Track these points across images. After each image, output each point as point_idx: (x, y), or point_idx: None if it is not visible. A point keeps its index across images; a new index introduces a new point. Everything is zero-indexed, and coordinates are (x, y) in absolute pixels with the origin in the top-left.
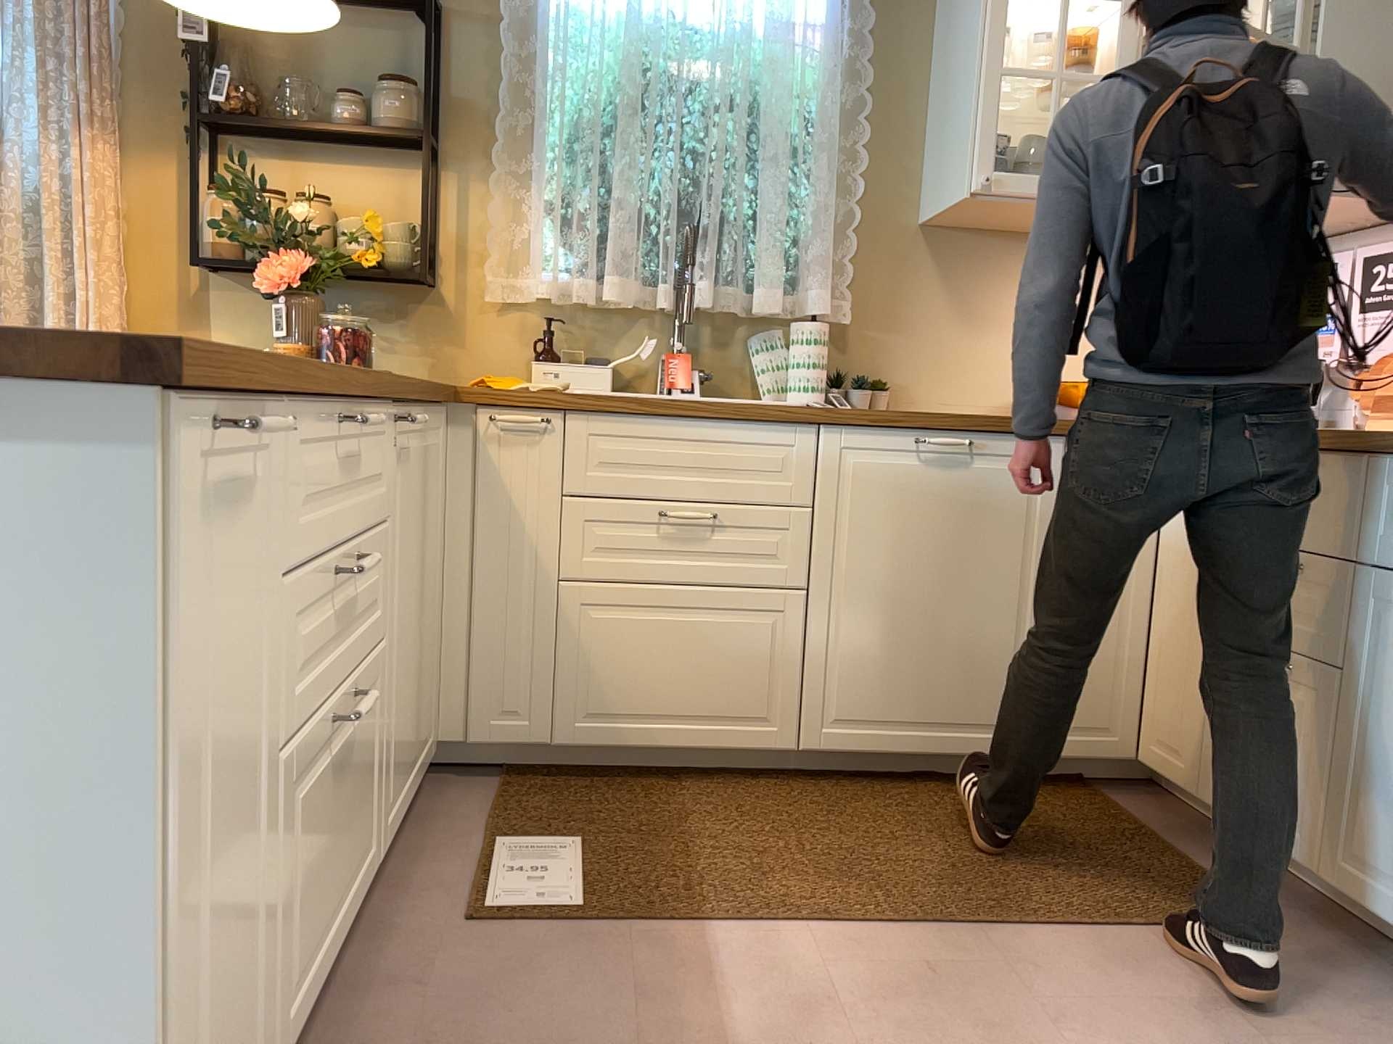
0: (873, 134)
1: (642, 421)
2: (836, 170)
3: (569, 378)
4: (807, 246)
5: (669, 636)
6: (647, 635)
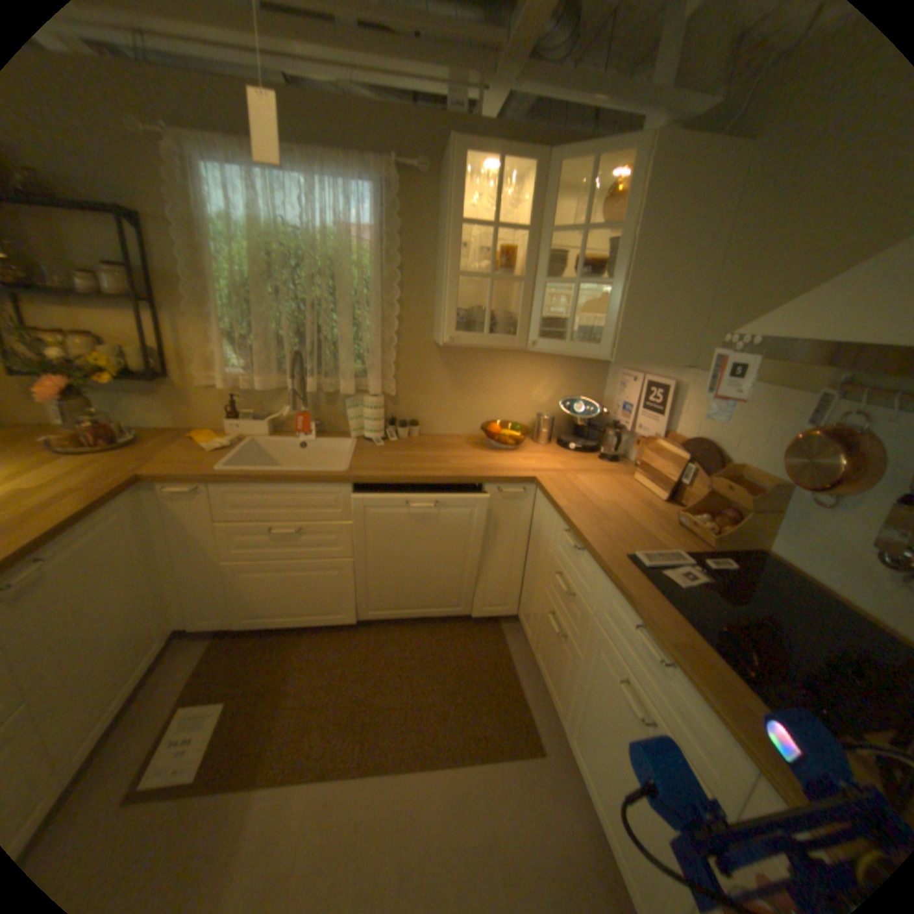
0: (406, 291)
1: (253, 487)
2: (385, 313)
3: (246, 429)
4: (367, 359)
5: (284, 583)
6: (273, 583)
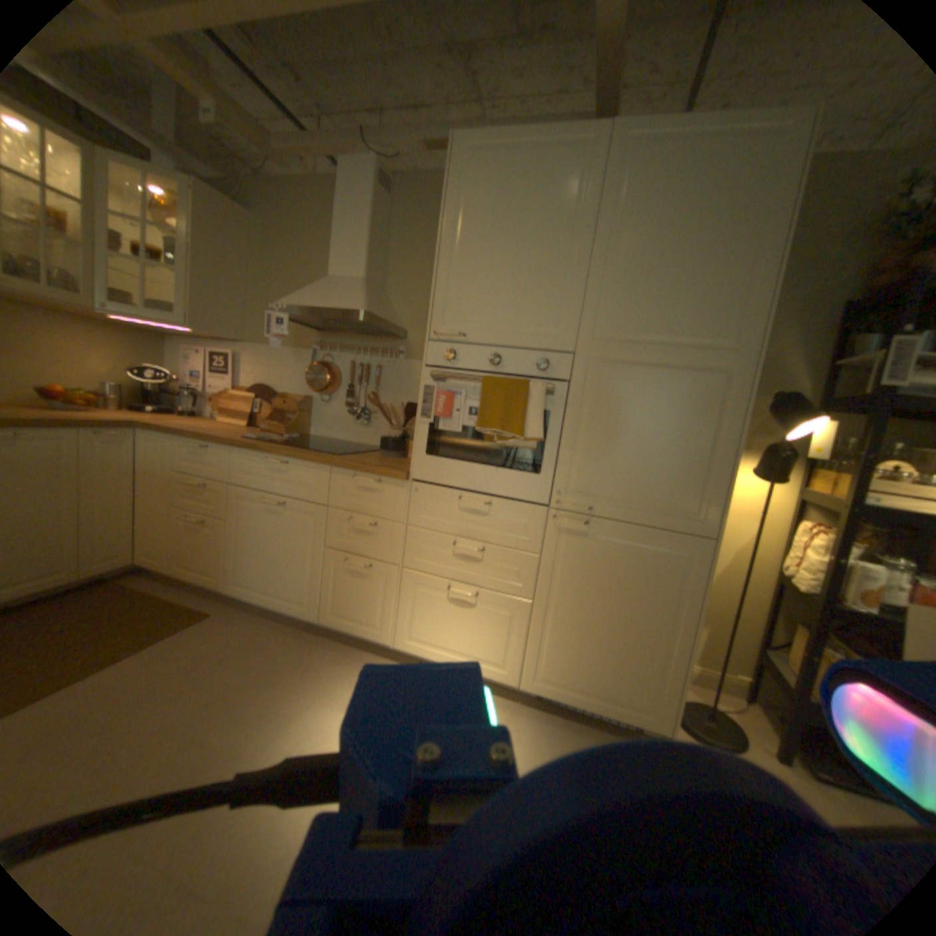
0: None
1: None
2: None
3: None
4: None
5: None
6: None
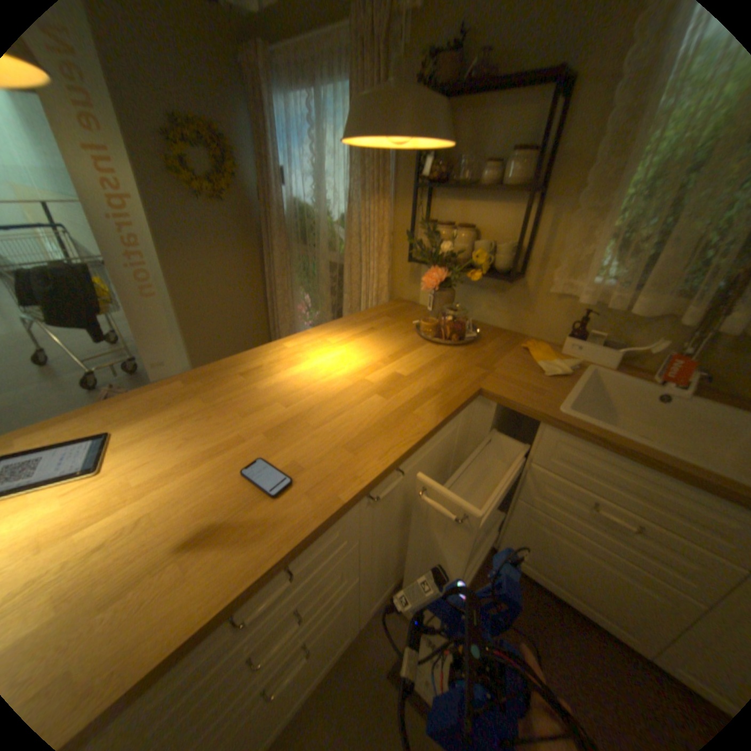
0: None
1: (606, 452)
2: None
3: (590, 353)
4: None
5: (581, 561)
6: (566, 552)
